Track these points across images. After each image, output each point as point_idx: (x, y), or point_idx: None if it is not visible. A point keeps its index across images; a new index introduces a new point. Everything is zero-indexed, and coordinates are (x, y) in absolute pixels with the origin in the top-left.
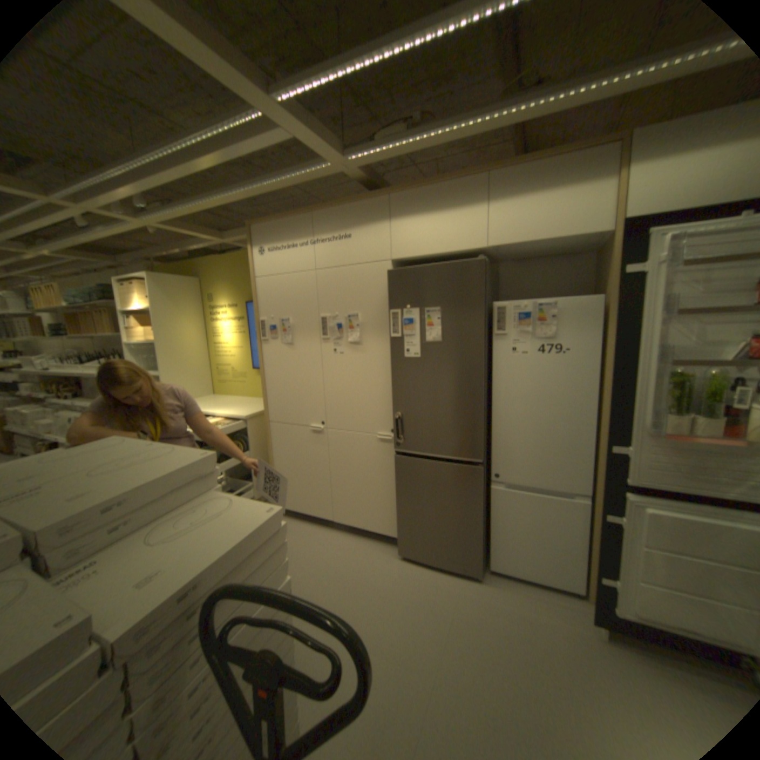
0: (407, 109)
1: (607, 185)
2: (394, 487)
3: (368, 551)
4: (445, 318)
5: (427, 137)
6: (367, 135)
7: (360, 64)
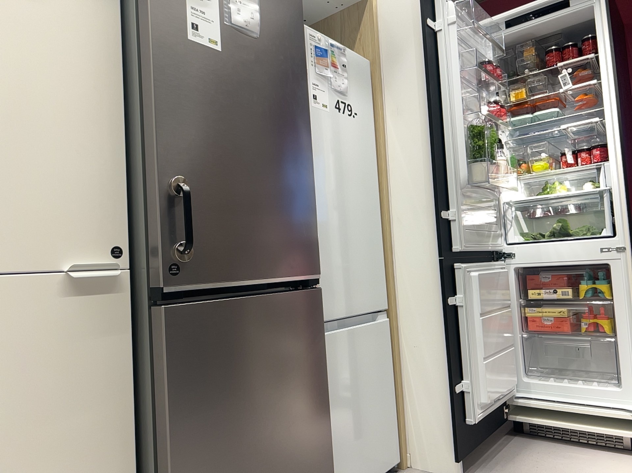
0: None
1: None
2: (118, 440)
3: None
4: None
5: None
6: None
7: None
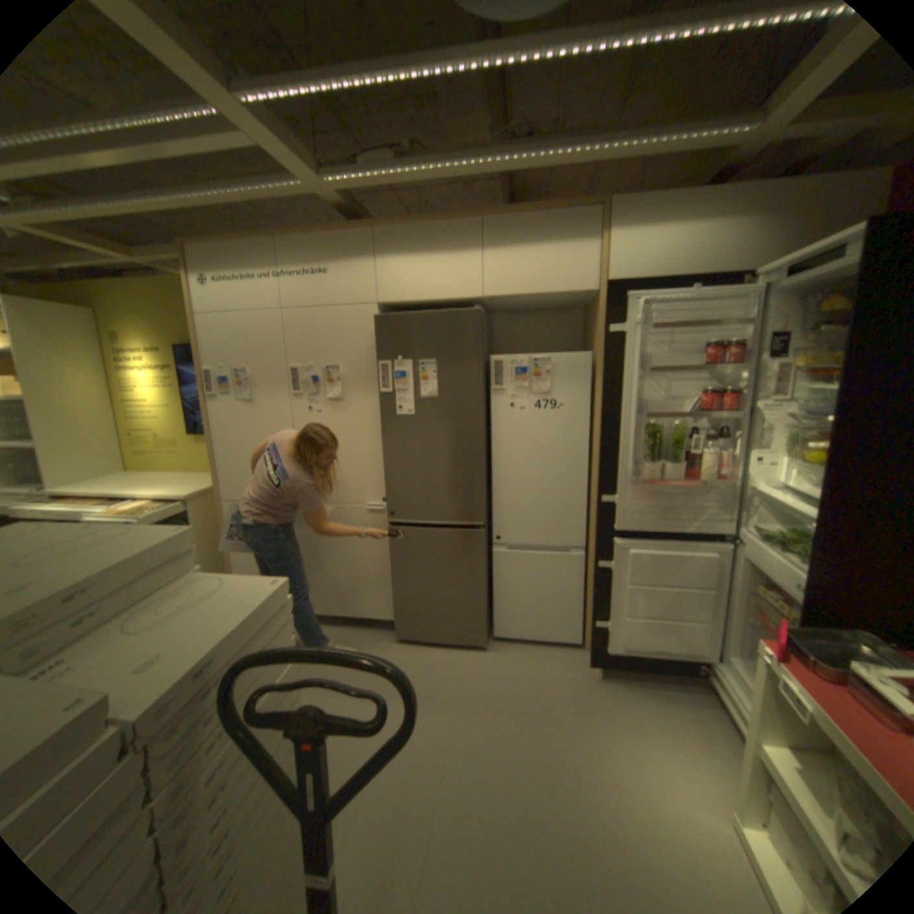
0: (392, 132)
1: (592, 246)
2: (388, 563)
3: (360, 640)
4: (441, 372)
5: (418, 170)
6: (346, 155)
7: (349, 83)
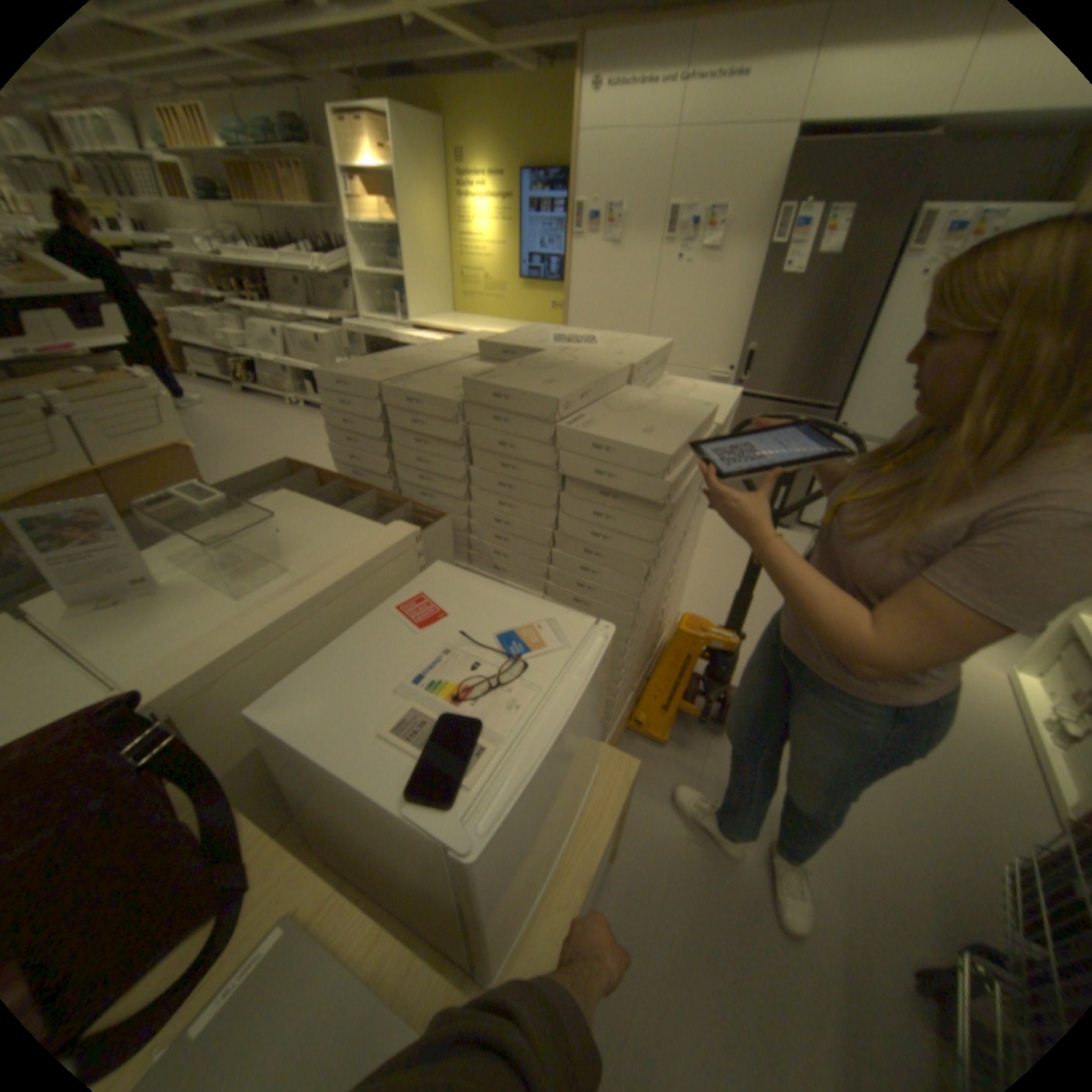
0: None
1: None
2: None
3: None
4: (857, 222)
5: None
6: None
7: None
